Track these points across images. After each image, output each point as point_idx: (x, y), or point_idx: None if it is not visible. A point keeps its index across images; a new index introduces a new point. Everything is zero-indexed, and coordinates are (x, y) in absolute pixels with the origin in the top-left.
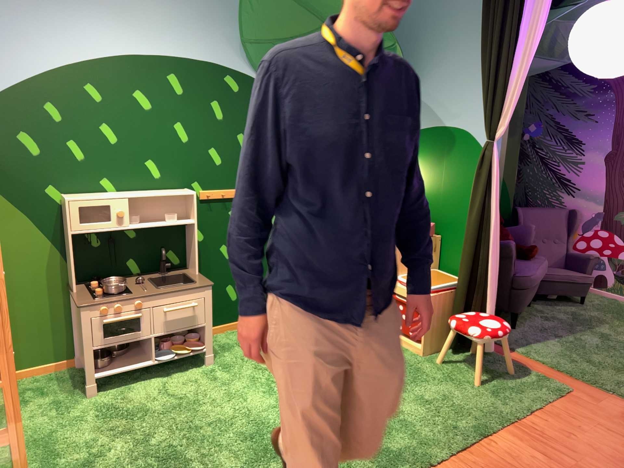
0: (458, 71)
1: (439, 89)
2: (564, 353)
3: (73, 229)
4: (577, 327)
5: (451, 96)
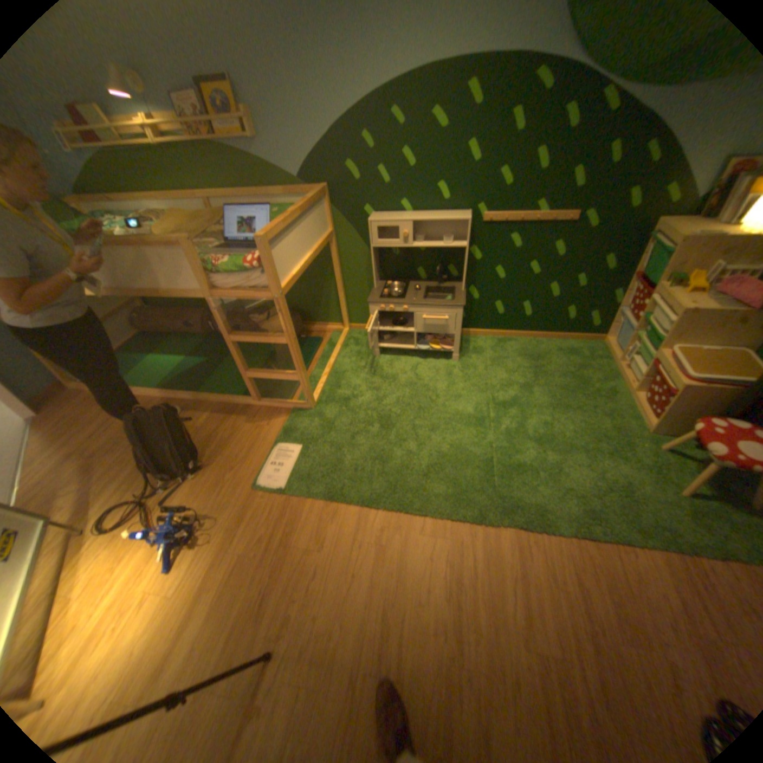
0: None
1: None
2: None
3: (373, 245)
4: None
5: None
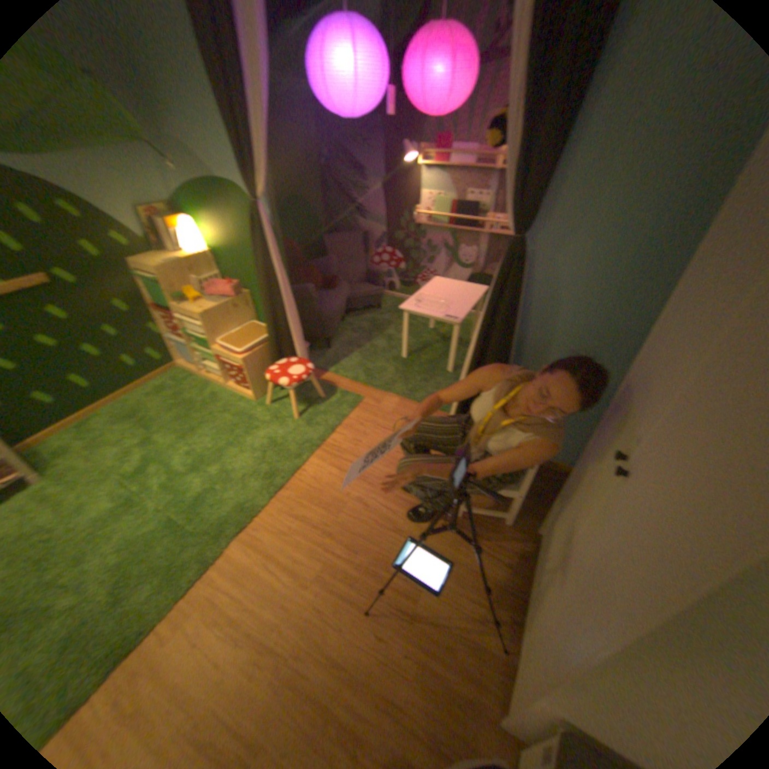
0: (203, 107)
1: (192, 130)
2: (361, 364)
3: None
4: (372, 335)
5: (207, 141)
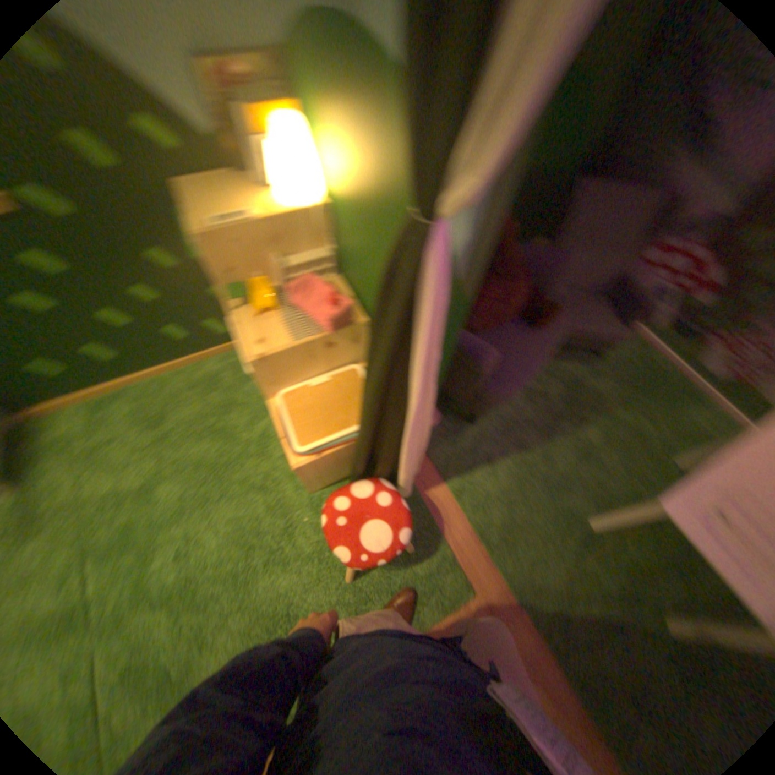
0: None
1: None
2: (509, 498)
3: None
4: (560, 427)
5: None
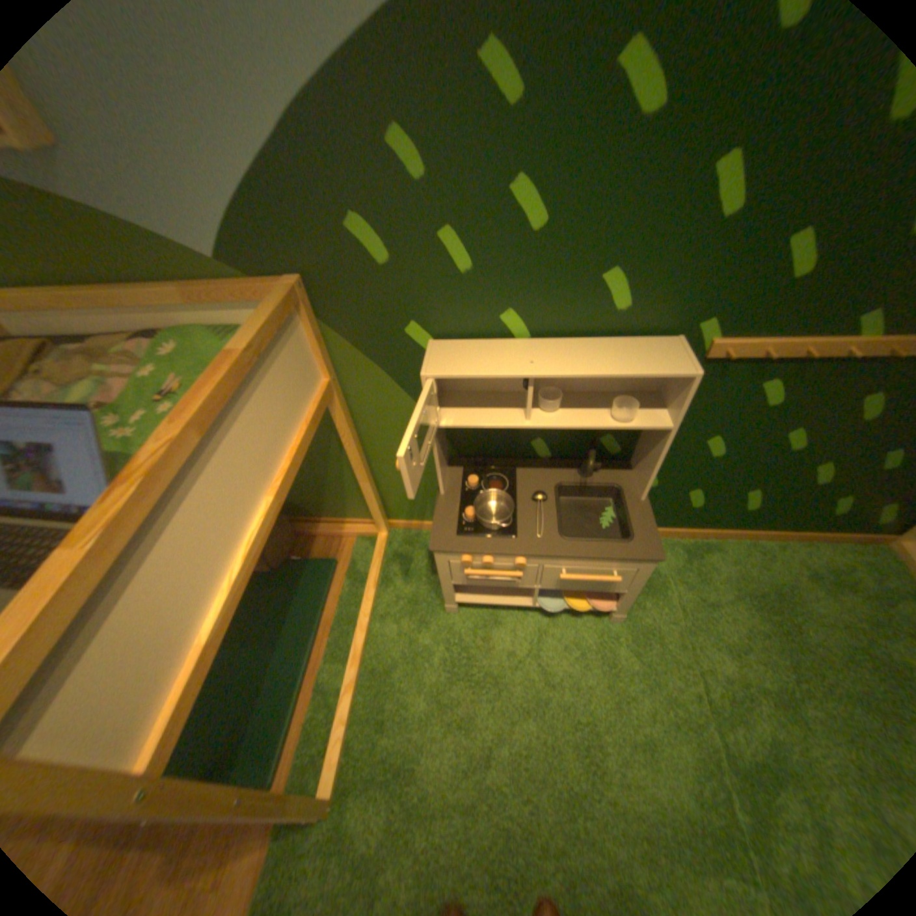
0: None
1: None
2: None
3: (437, 423)
4: None
5: None
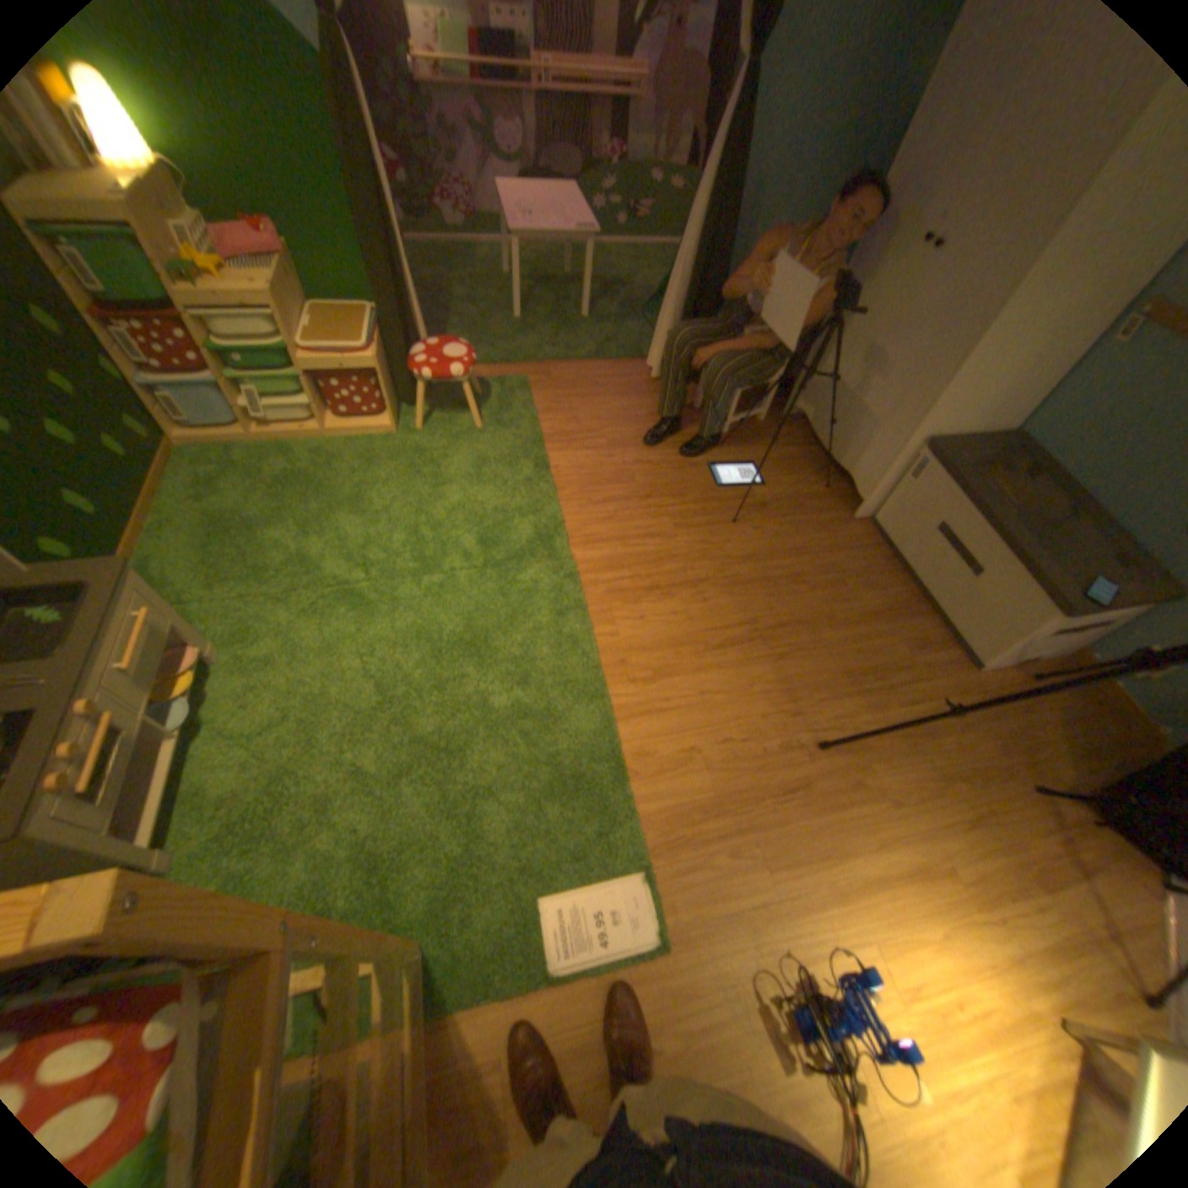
0: None
1: None
2: (474, 342)
3: None
4: (441, 303)
5: None
